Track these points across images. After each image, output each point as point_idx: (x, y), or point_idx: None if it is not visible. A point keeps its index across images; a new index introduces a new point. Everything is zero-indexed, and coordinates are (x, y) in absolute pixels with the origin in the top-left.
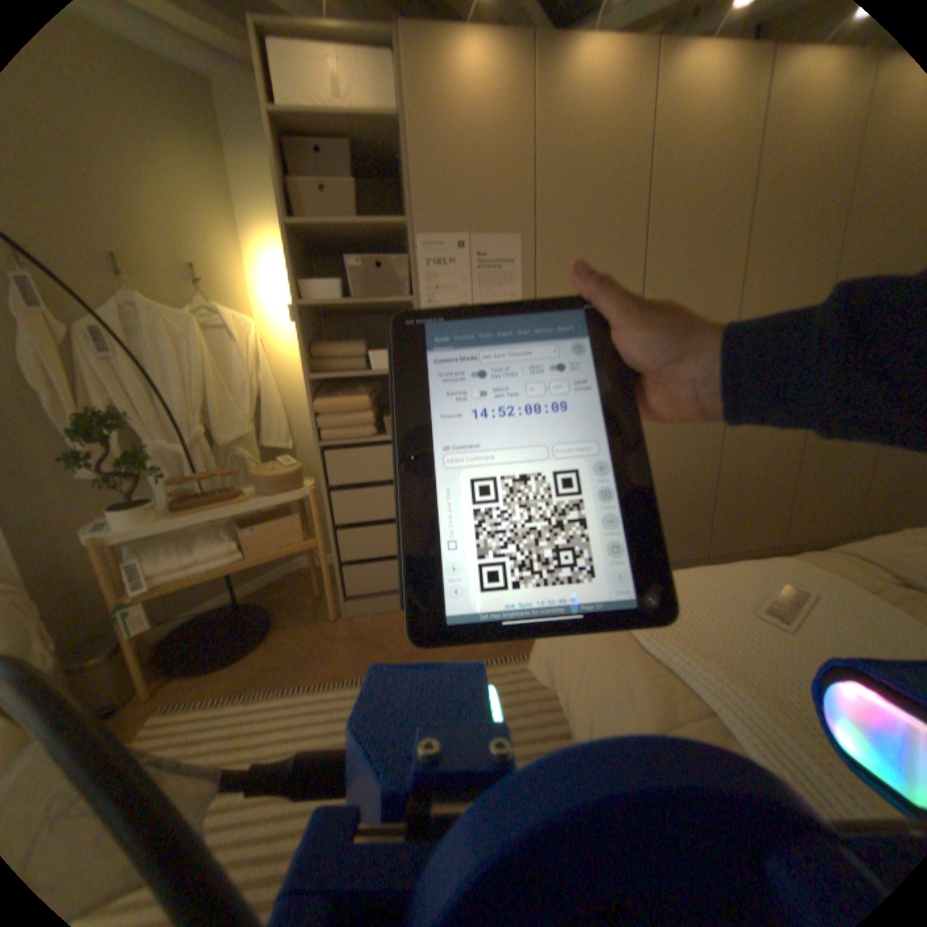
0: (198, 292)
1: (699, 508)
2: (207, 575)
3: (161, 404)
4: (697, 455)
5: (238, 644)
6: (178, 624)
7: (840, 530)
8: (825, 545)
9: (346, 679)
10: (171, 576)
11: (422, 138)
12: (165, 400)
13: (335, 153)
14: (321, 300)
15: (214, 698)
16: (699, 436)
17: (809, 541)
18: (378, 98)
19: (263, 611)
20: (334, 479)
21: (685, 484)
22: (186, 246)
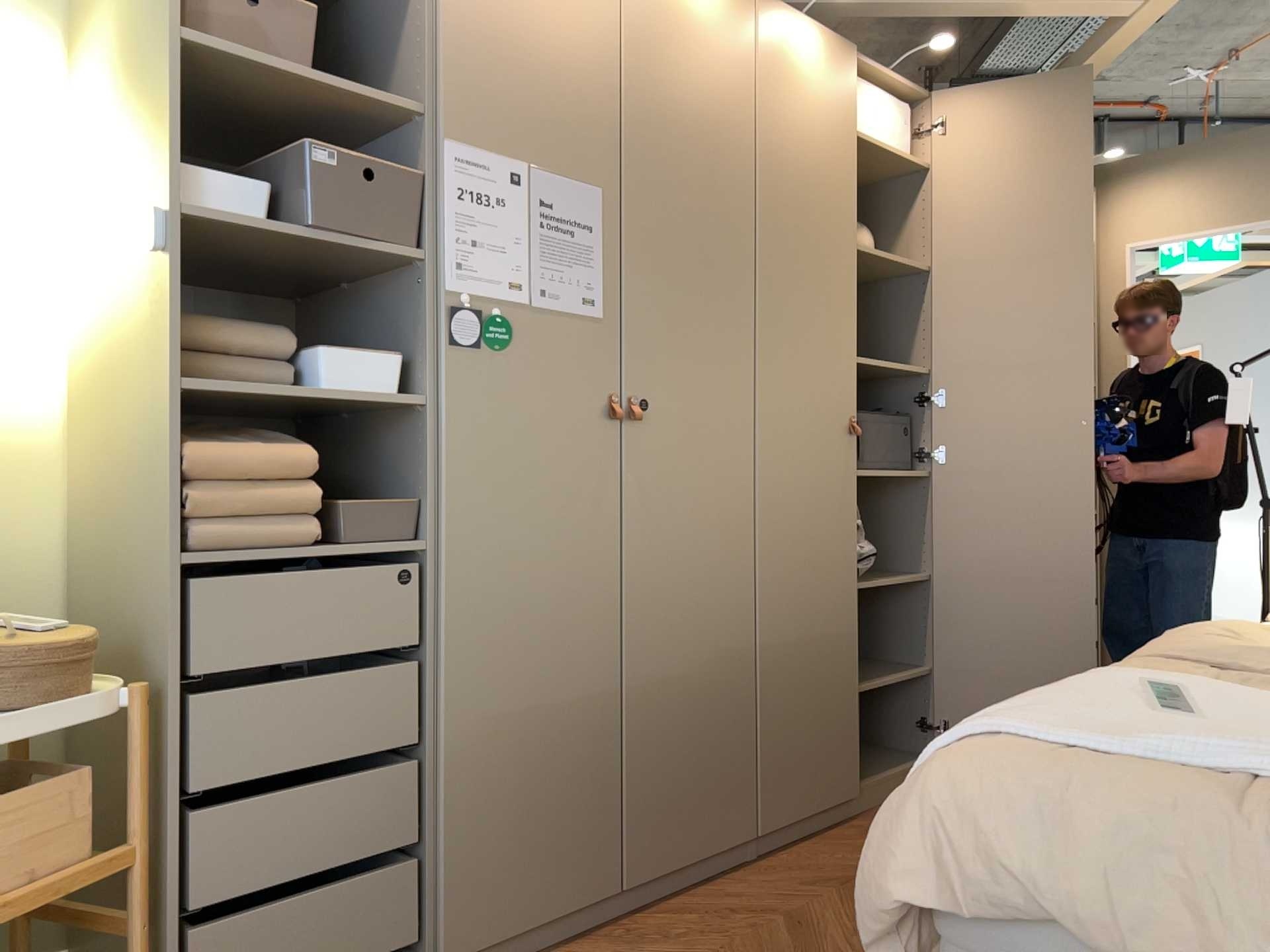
0: None
1: (846, 697)
2: None
3: None
4: (837, 598)
5: None
6: None
7: None
8: None
9: None
10: None
11: None
12: None
13: None
14: (234, 217)
15: None
16: (837, 565)
17: None
18: None
19: None
20: (207, 660)
21: (827, 651)
22: None
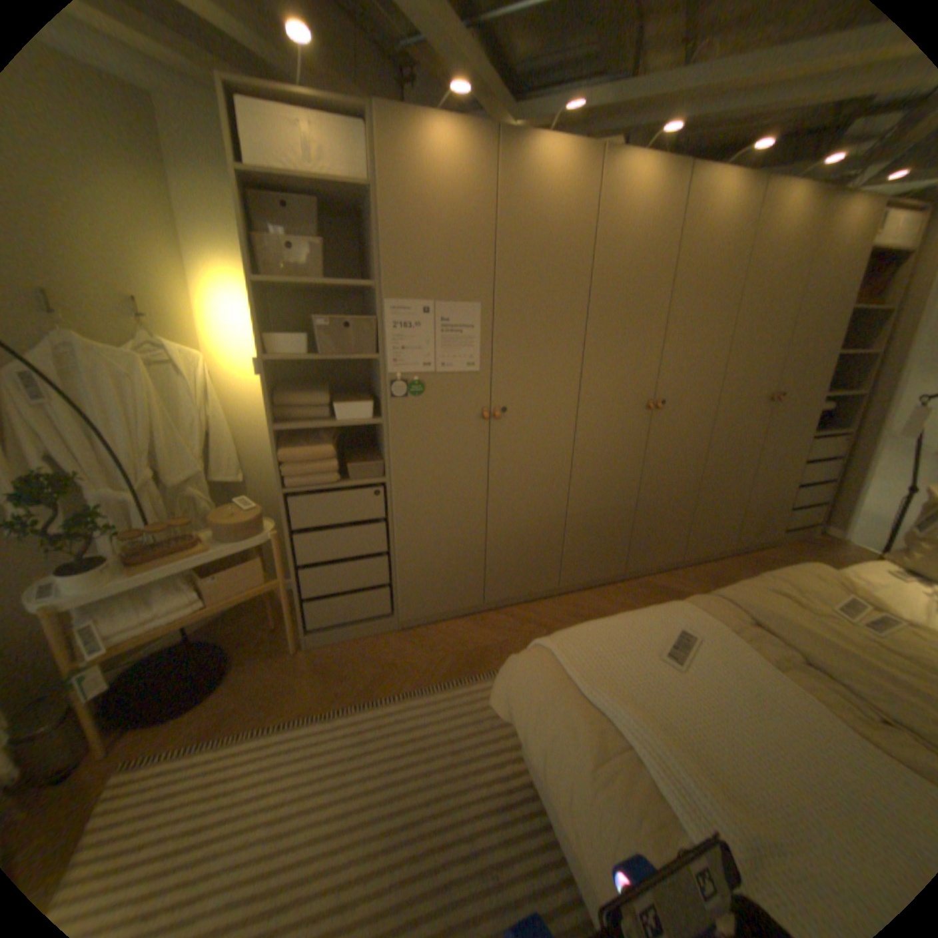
0: (142, 328)
1: (621, 536)
2: (169, 629)
3: (111, 457)
4: (621, 493)
5: (198, 689)
6: (125, 672)
7: (725, 547)
8: (714, 559)
9: (317, 716)
10: (132, 635)
11: (394, 212)
12: (110, 448)
13: (300, 202)
14: (289, 356)
15: (182, 749)
16: (623, 477)
17: (703, 556)
18: (350, 167)
19: (219, 650)
20: (298, 525)
21: (611, 516)
22: (128, 280)
